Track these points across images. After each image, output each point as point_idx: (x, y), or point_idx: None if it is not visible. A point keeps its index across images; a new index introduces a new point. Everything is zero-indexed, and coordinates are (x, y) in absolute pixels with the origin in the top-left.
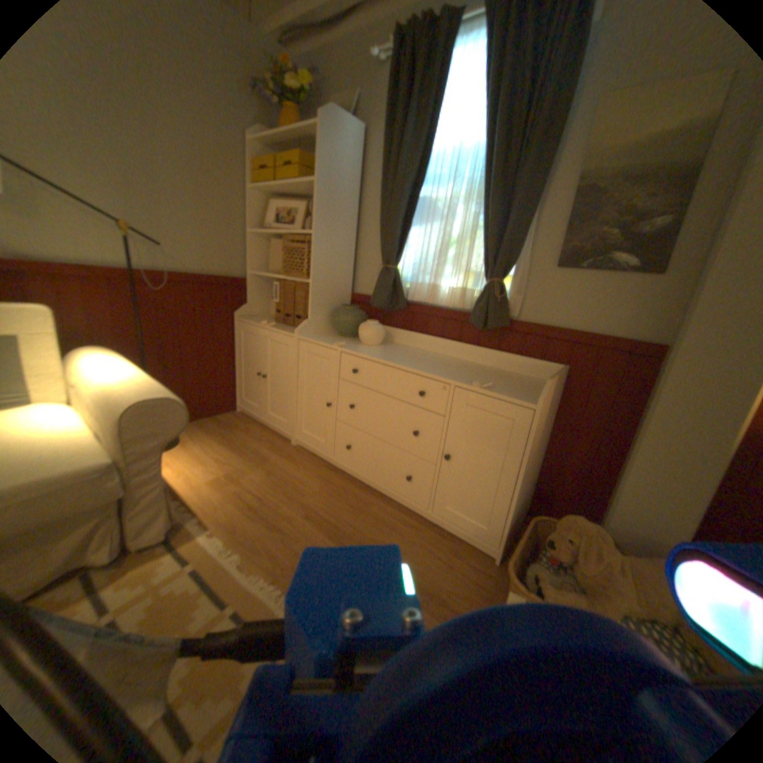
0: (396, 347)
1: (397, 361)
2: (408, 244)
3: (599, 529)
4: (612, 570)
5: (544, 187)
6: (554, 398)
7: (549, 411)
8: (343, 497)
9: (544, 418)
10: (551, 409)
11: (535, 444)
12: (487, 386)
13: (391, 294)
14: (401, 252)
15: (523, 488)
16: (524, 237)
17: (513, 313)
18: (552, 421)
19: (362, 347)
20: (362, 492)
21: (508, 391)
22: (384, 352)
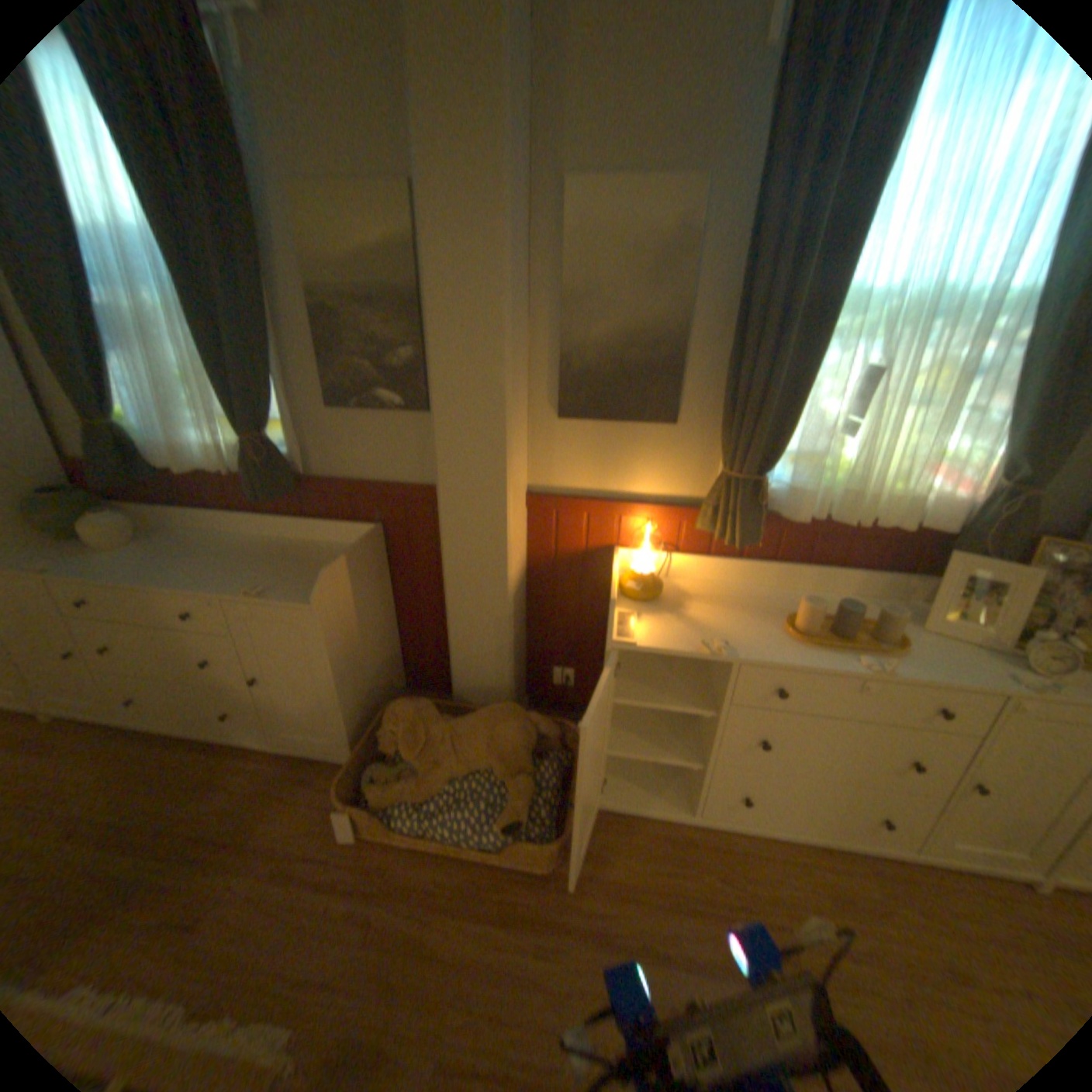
0: (162, 538)
1: (141, 577)
2: (112, 384)
3: (420, 706)
4: (434, 743)
5: (261, 310)
6: (359, 575)
7: (354, 594)
8: (137, 776)
9: (339, 609)
10: (361, 587)
11: (336, 643)
12: (255, 595)
13: (117, 465)
14: (107, 396)
15: (346, 689)
16: (262, 378)
17: (299, 471)
18: (384, 591)
19: (92, 558)
20: (172, 755)
21: (291, 588)
22: (128, 561)
